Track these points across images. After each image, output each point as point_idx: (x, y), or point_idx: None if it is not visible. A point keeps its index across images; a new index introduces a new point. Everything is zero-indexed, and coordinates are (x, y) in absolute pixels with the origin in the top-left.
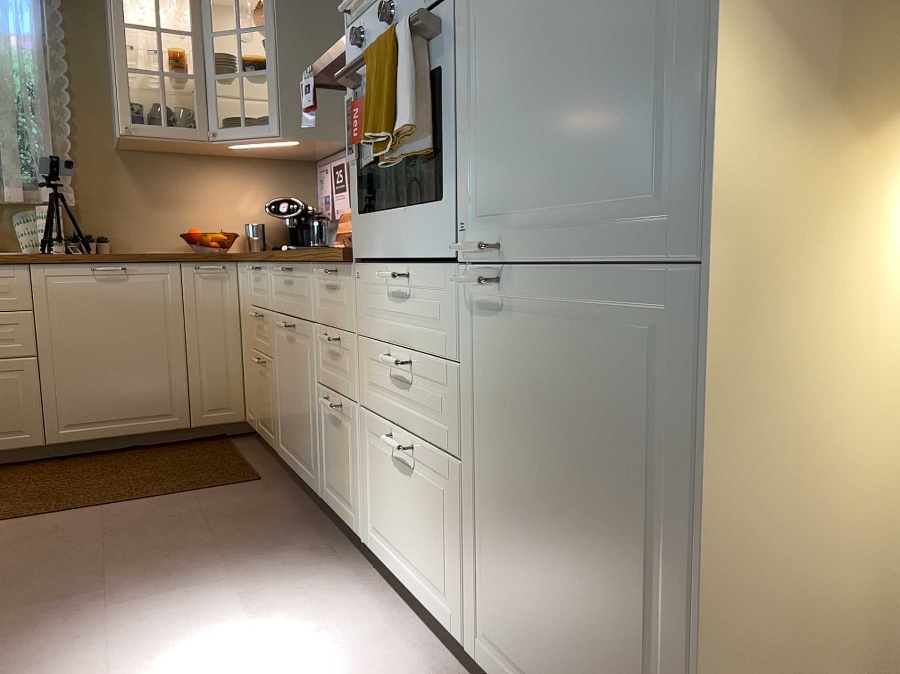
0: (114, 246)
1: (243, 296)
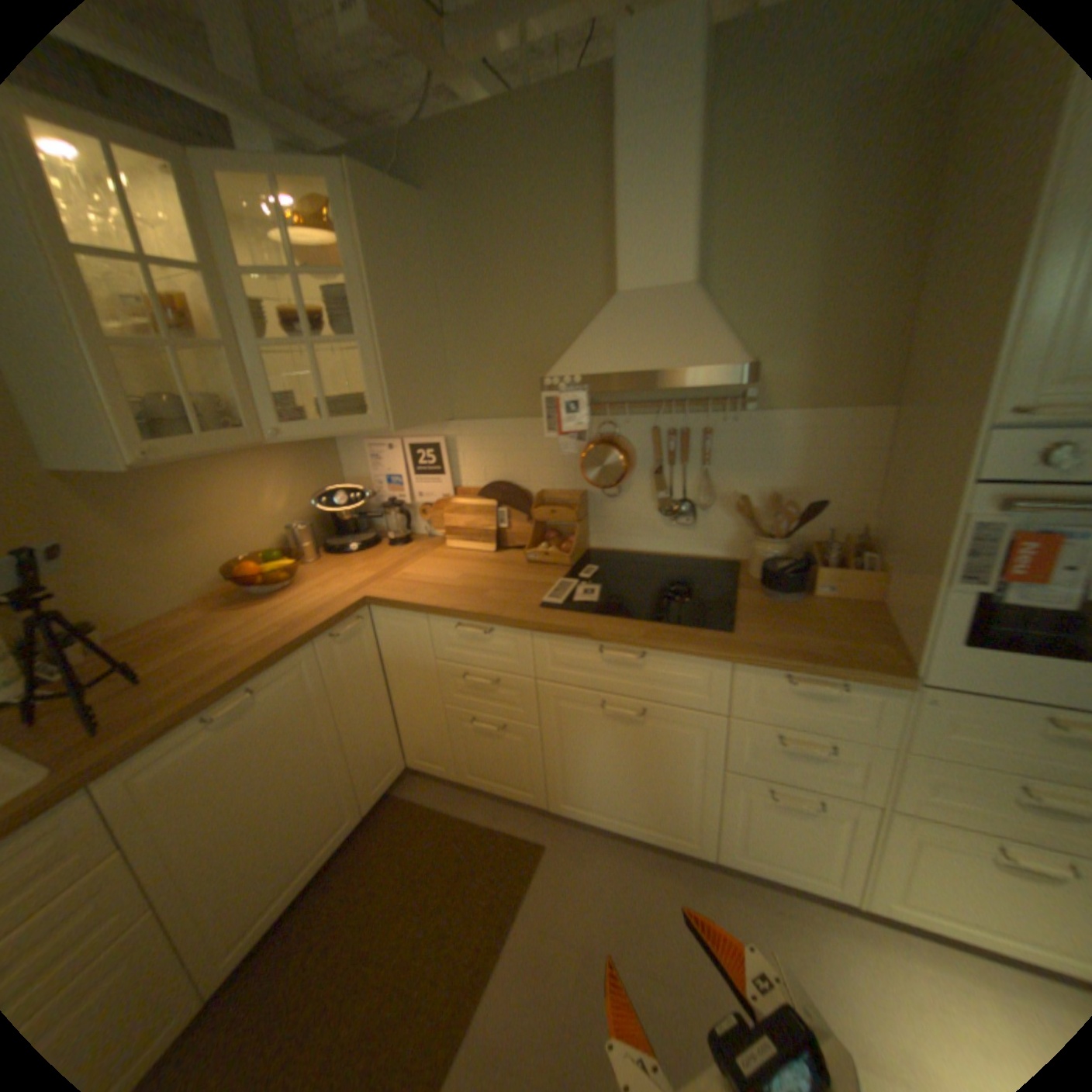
0: (103, 629)
1: (403, 647)
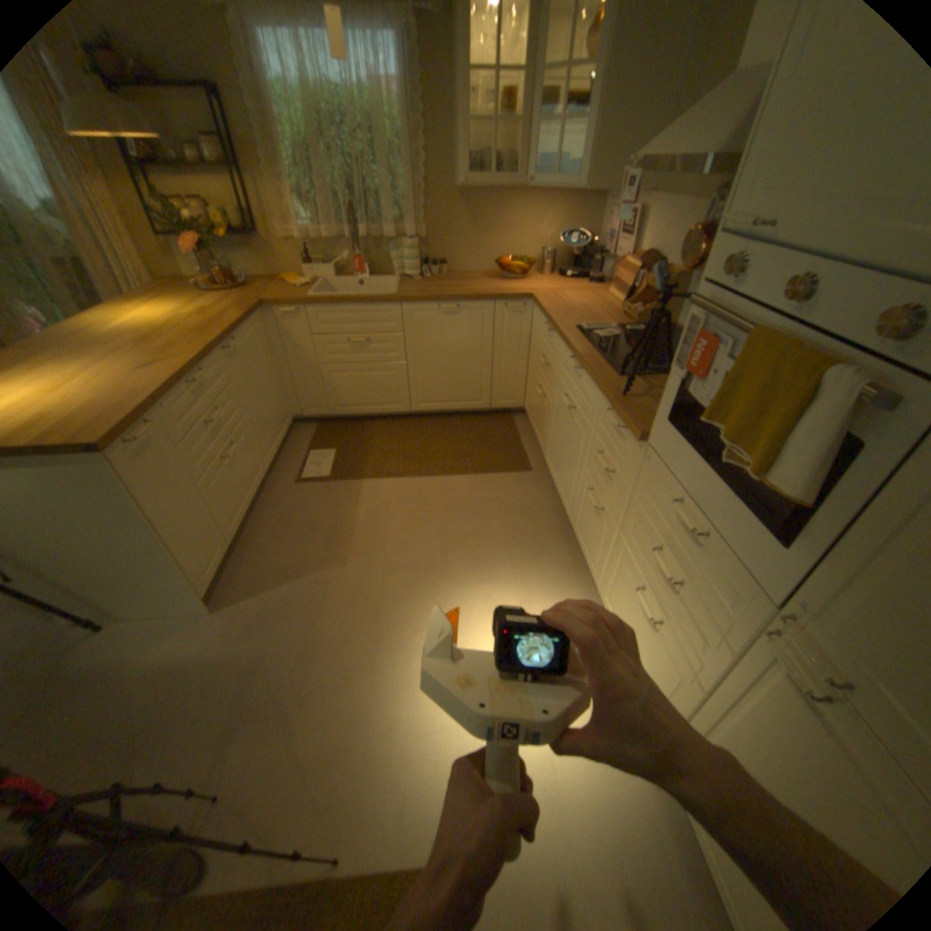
0: (450, 266)
1: (535, 332)
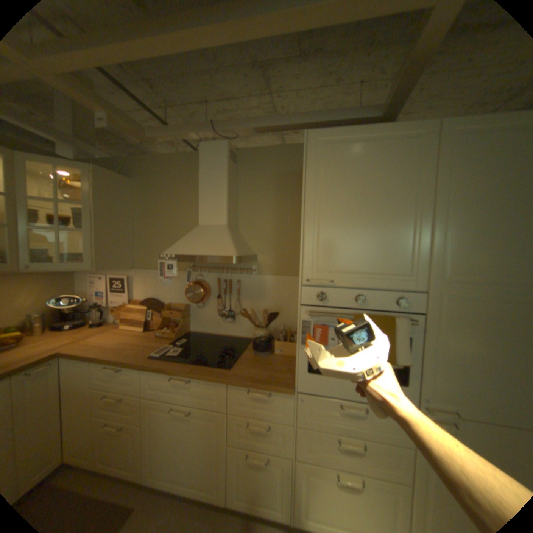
0: None
1: (73, 383)
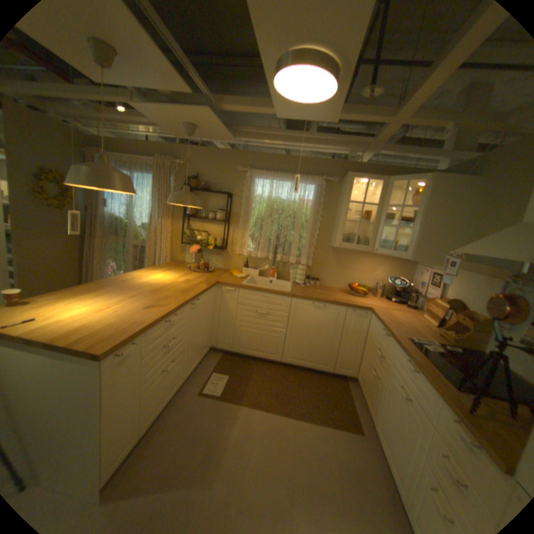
0: (320, 282)
1: (372, 331)
